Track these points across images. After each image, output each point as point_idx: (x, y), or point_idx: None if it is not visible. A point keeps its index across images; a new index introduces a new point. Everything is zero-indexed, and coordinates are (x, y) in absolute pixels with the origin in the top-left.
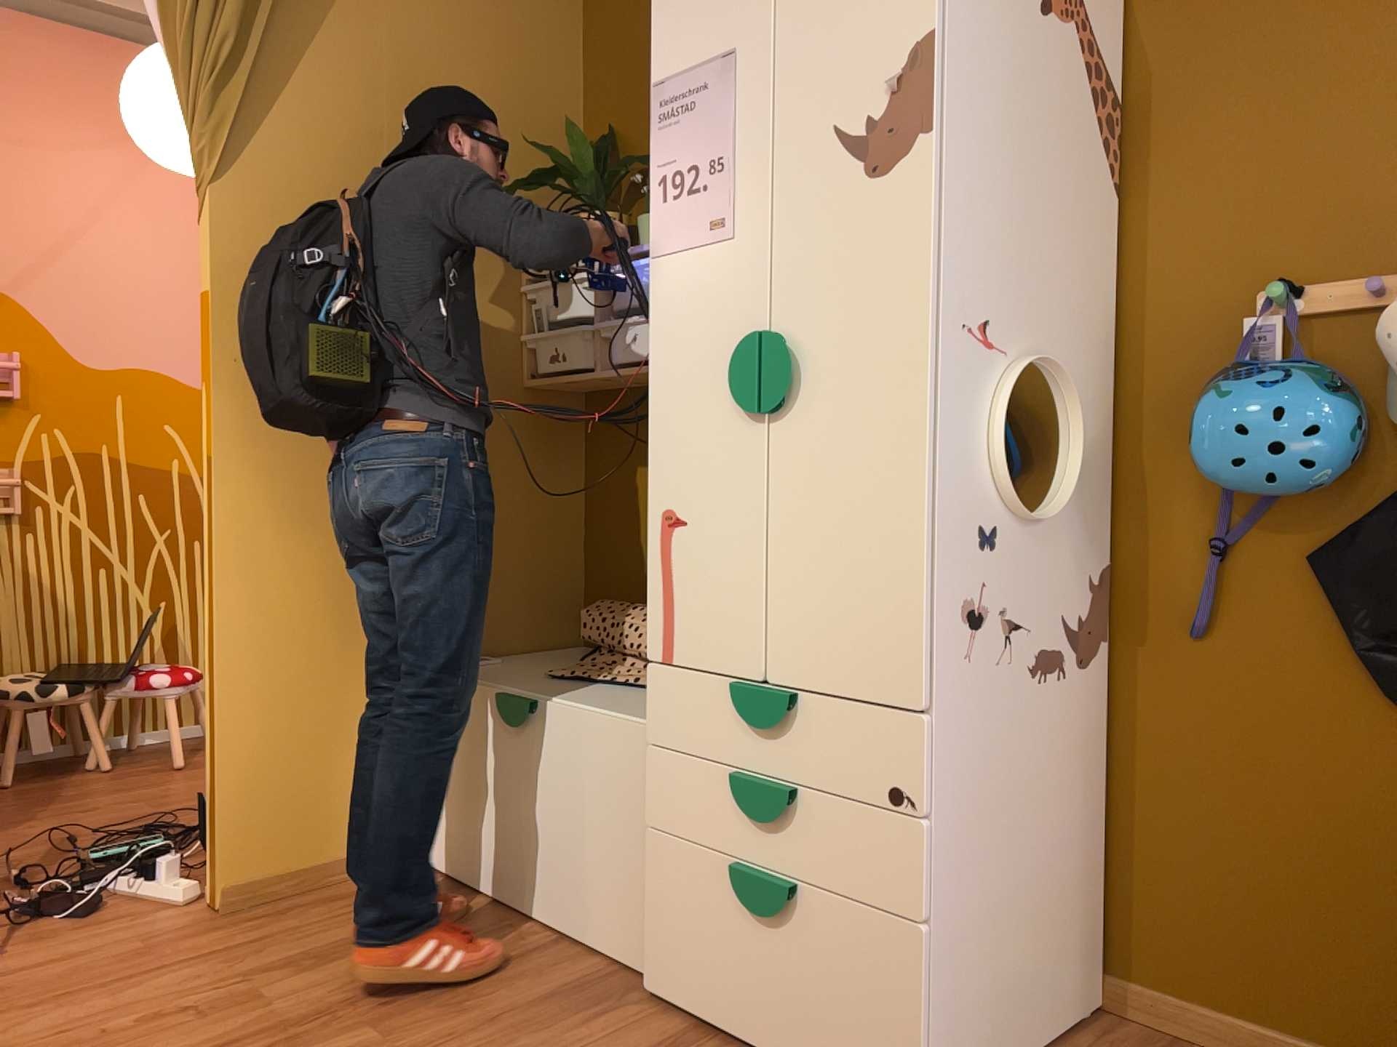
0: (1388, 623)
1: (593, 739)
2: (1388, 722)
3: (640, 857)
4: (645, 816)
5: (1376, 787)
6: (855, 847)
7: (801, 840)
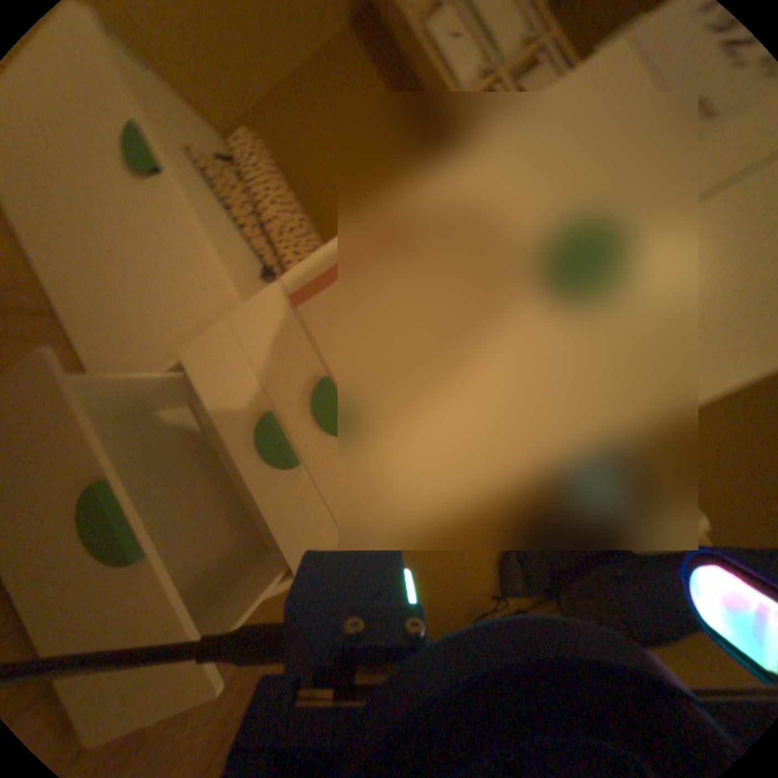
0: (528, 554)
1: (188, 254)
2: (487, 565)
3: (156, 349)
4: (183, 350)
5: (460, 572)
6: (301, 523)
7: (274, 484)
